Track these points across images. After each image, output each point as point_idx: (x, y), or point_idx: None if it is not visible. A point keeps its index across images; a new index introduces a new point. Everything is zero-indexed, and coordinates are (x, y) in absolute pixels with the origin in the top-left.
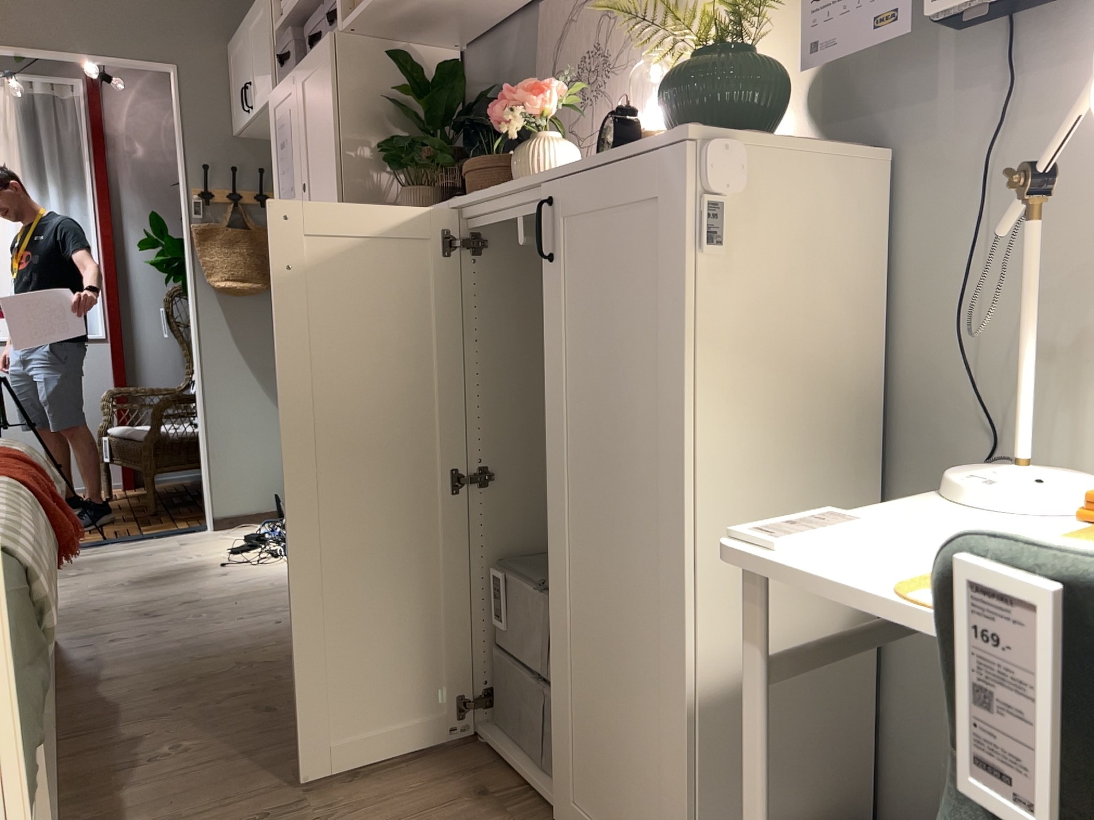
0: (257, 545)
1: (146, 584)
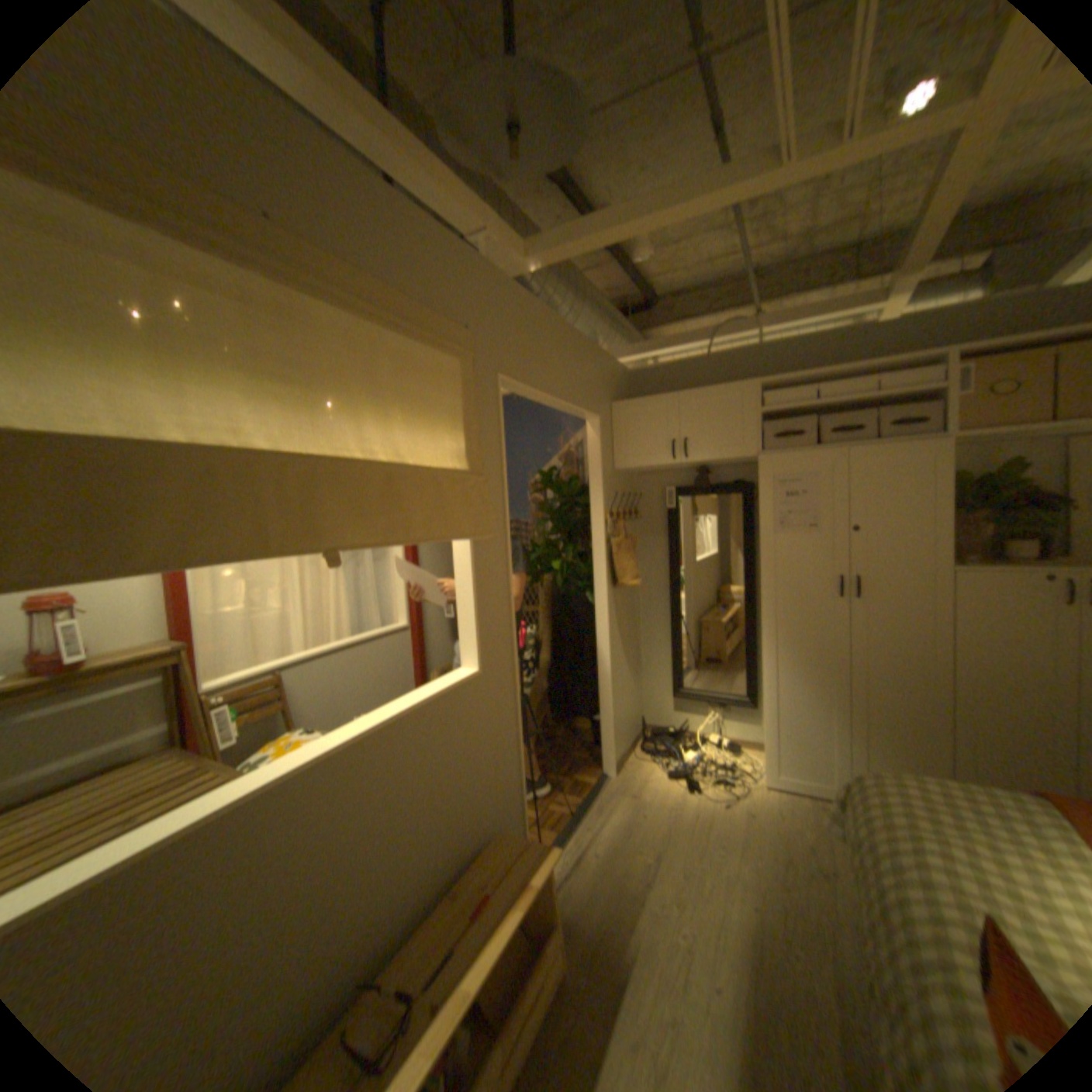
0: (690, 784)
1: (735, 851)
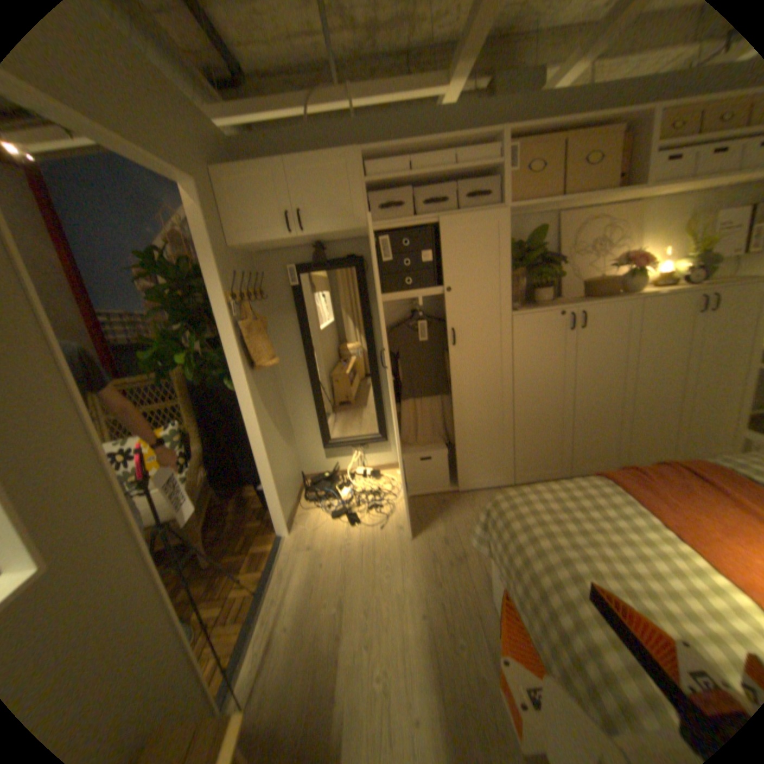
0: (350, 515)
1: (396, 564)
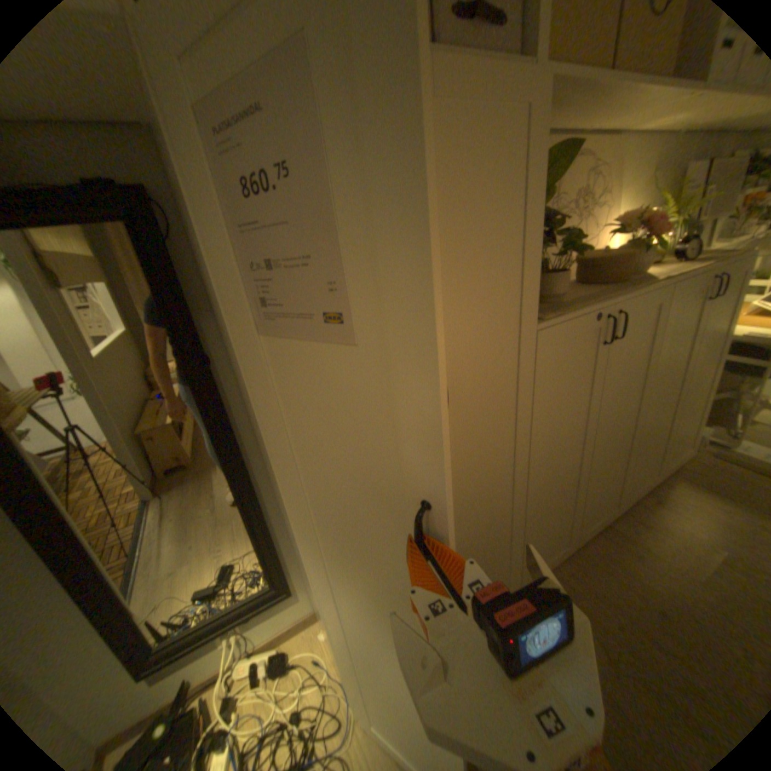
0: None
1: None
